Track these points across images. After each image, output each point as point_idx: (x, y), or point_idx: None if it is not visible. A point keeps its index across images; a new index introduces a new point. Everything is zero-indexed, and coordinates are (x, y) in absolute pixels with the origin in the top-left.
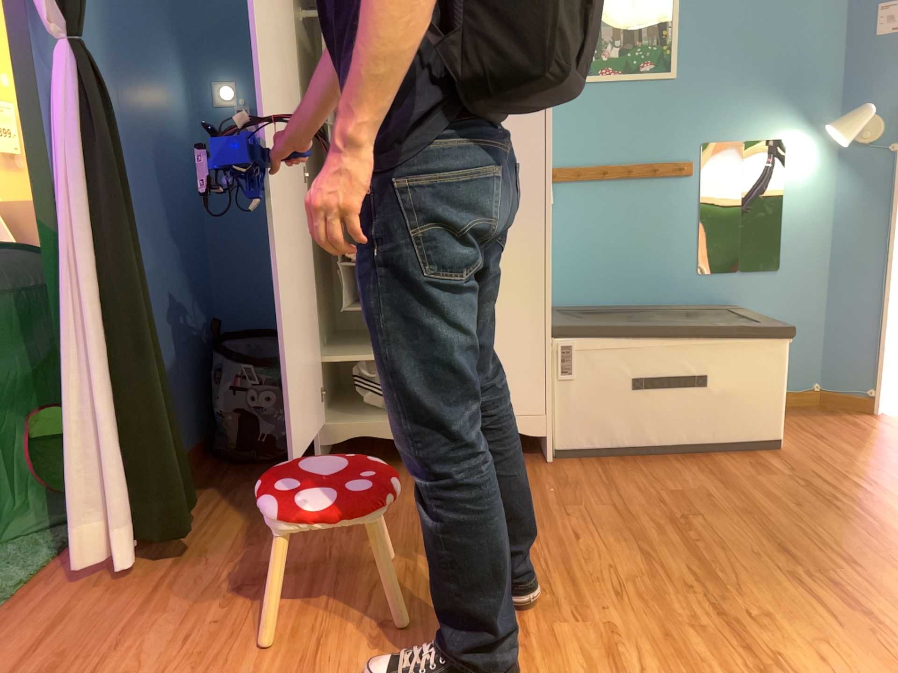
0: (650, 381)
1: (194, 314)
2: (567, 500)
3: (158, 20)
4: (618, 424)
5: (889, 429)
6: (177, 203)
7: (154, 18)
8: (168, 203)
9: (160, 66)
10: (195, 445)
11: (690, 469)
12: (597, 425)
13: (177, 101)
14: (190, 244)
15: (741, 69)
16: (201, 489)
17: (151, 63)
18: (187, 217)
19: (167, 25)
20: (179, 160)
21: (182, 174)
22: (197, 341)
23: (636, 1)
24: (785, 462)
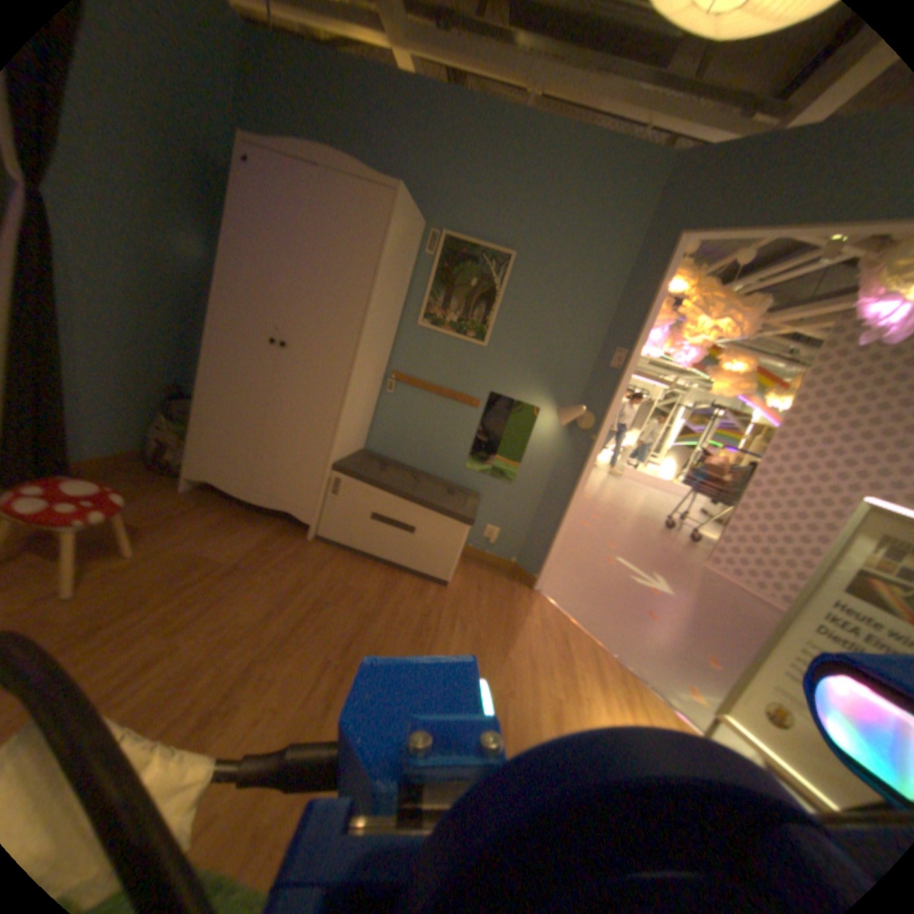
0: (384, 518)
1: (161, 380)
2: (287, 567)
3: (184, 204)
4: (359, 536)
5: (529, 601)
6: (165, 313)
7: (179, 201)
8: (154, 312)
9: (175, 231)
10: (132, 454)
11: (382, 577)
12: (348, 531)
13: (188, 255)
14: (172, 340)
15: (526, 357)
16: (106, 480)
17: (164, 226)
18: (174, 324)
19: (194, 209)
20: (178, 289)
21: (177, 298)
22: (159, 396)
23: (476, 293)
24: (440, 596)
